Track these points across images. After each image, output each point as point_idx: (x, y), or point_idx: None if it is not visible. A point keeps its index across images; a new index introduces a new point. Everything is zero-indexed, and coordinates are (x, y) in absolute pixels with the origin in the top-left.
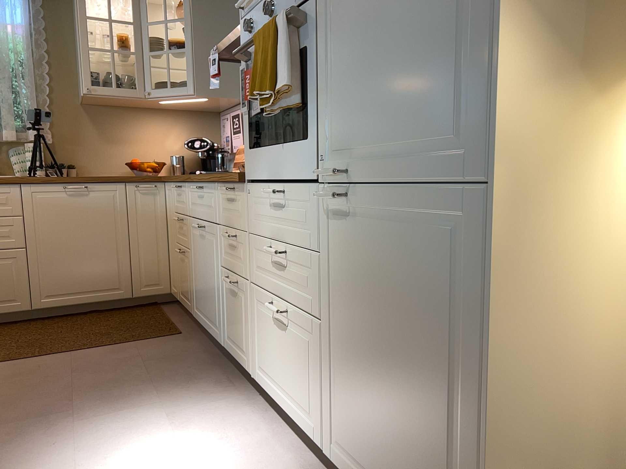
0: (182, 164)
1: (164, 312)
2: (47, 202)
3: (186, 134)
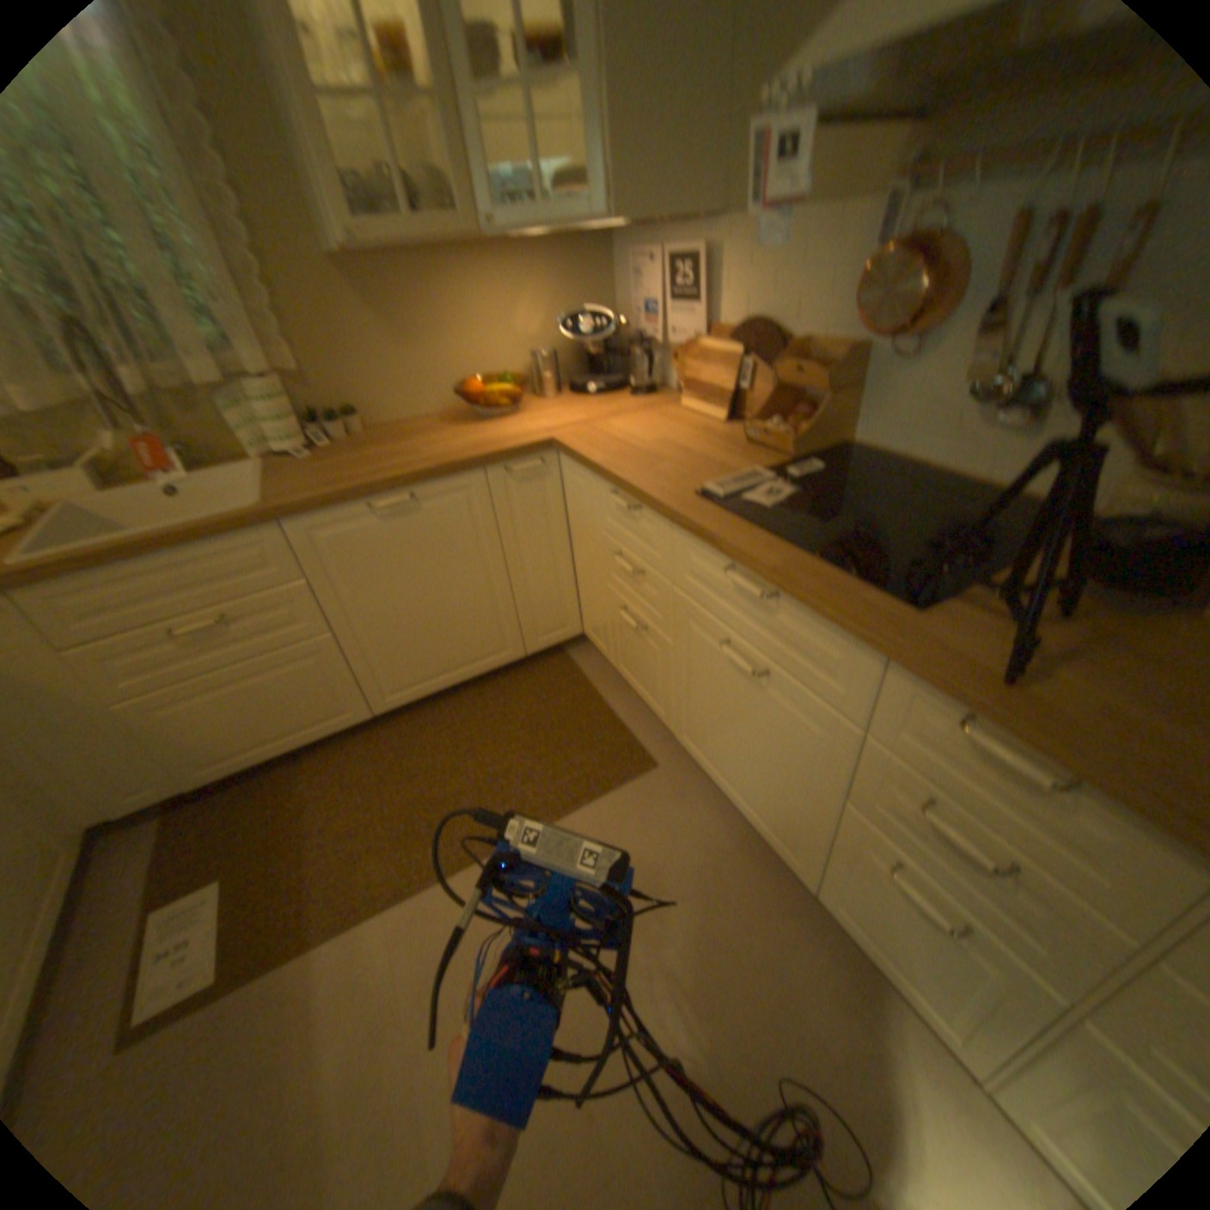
0: (555, 370)
1: (585, 676)
2: (341, 542)
3: (550, 295)
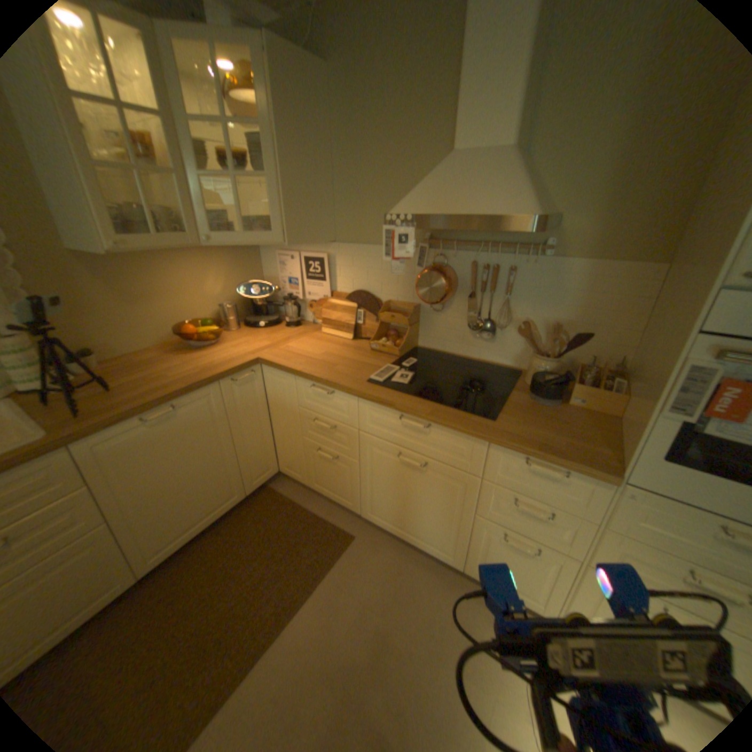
0: (236, 315)
1: (288, 498)
2: (118, 452)
3: (225, 273)
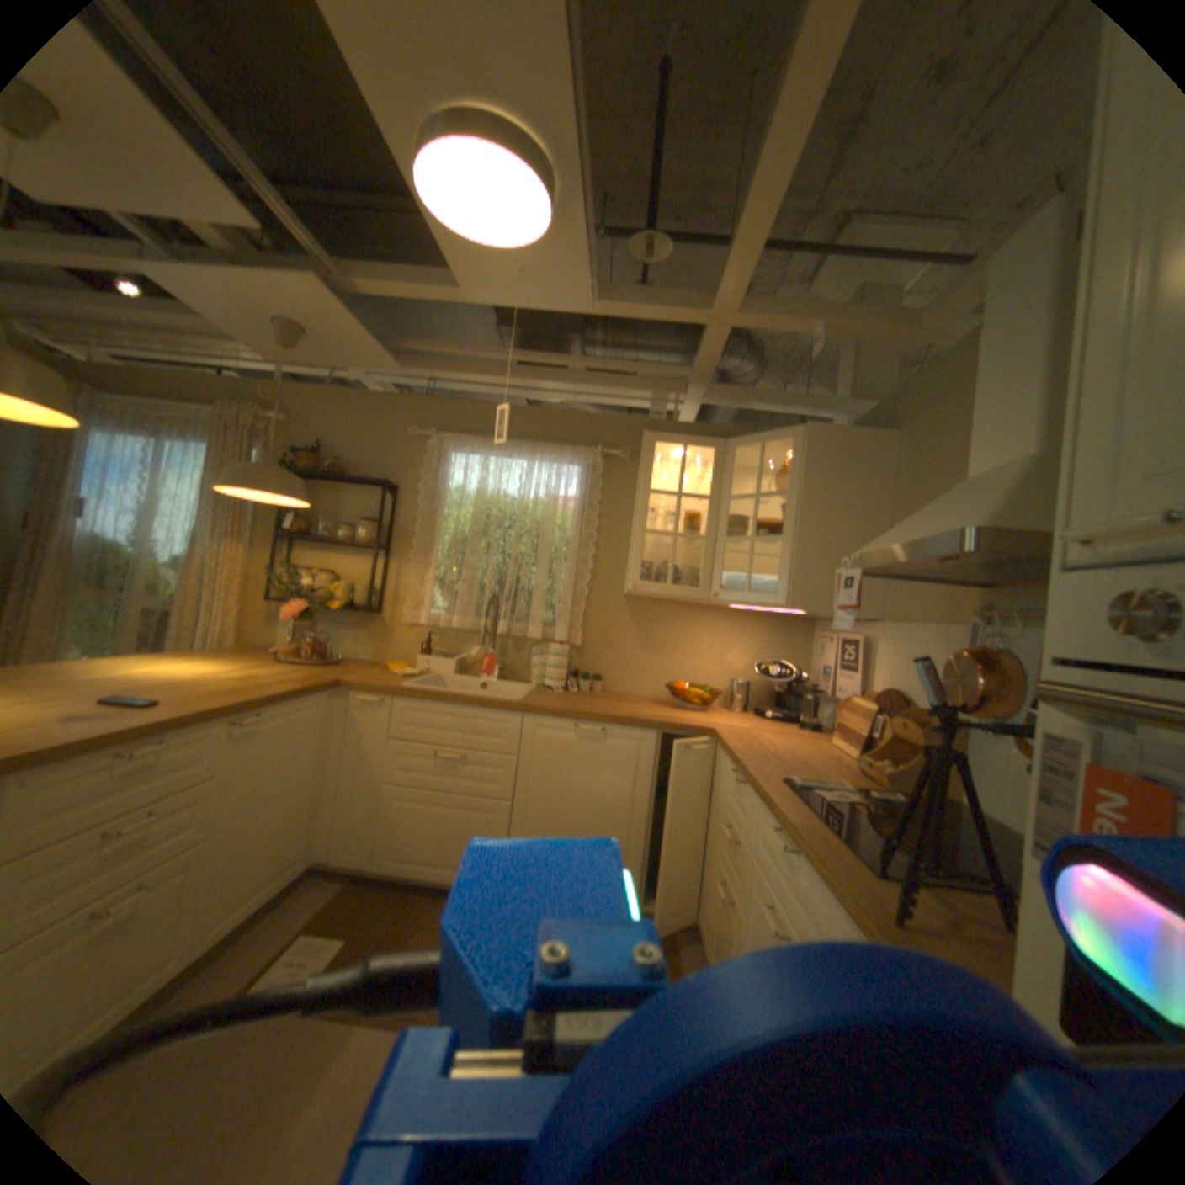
0: (745, 697)
1: (680, 966)
2: (549, 743)
3: (758, 650)
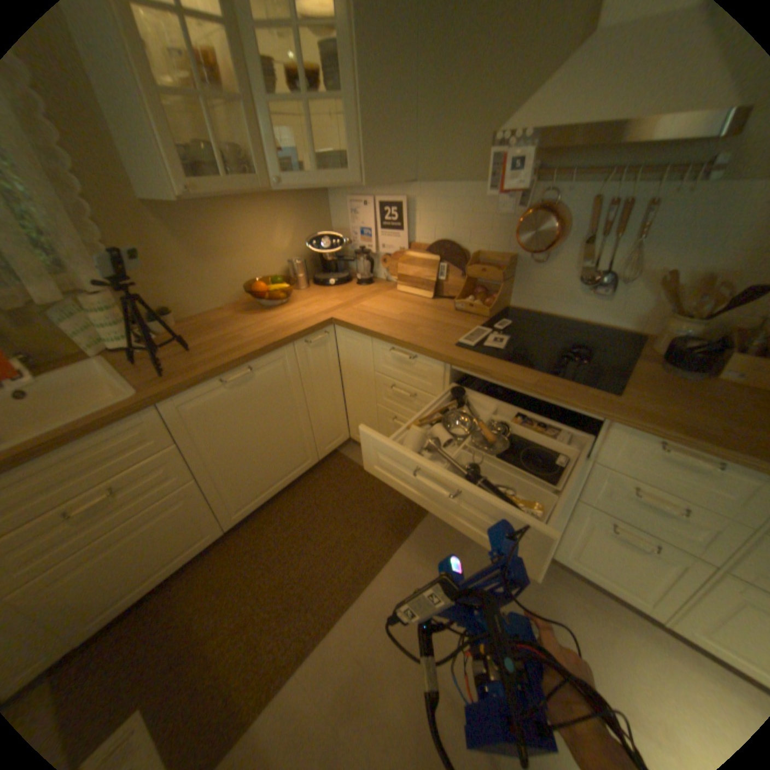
0: (305, 273)
1: (359, 465)
2: (203, 411)
3: (294, 225)
